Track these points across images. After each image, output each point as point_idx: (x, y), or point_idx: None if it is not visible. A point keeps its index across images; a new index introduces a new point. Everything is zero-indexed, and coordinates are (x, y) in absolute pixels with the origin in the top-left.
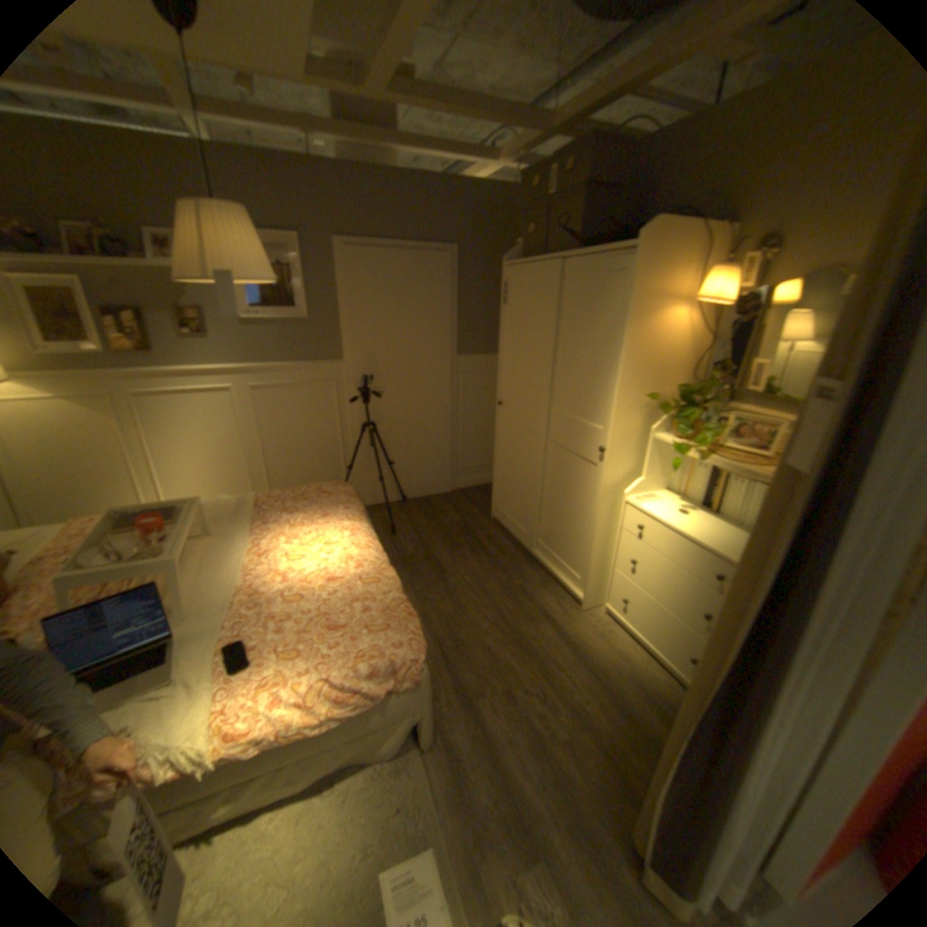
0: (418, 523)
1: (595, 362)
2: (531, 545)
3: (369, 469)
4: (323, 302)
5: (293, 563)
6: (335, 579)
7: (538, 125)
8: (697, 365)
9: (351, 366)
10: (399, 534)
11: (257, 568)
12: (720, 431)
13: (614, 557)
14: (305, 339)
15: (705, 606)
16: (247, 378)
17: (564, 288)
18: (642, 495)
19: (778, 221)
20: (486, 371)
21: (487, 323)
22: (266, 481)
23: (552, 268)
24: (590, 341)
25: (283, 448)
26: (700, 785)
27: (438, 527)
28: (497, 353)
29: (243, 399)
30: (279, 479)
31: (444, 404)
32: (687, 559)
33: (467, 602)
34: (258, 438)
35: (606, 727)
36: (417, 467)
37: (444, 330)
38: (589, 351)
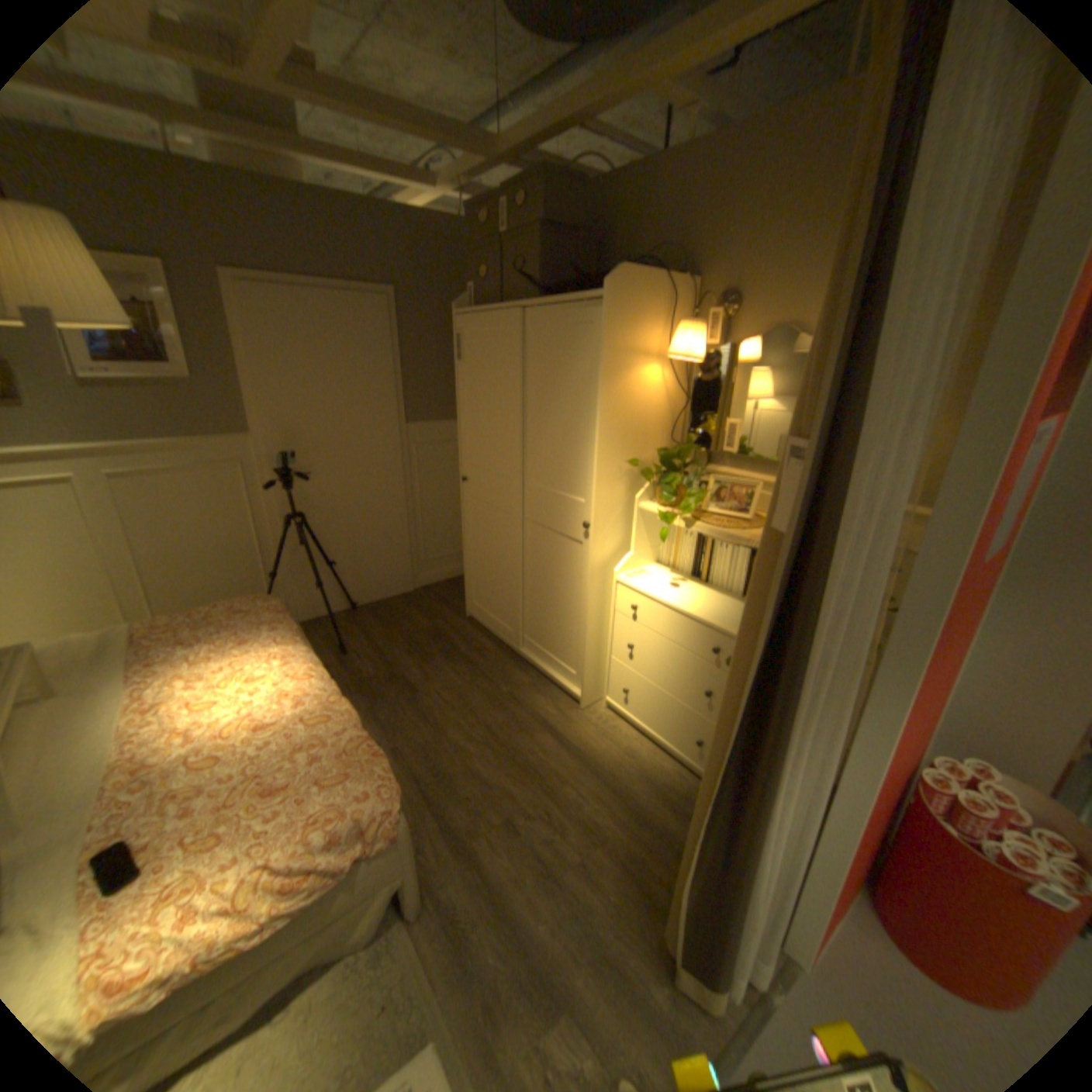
0: (373, 636)
1: (568, 427)
2: (516, 644)
3: (300, 574)
4: (210, 357)
5: (197, 717)
6: (264, 728)
7: (479, 151)
8: (673, 427)
9: (261, 441)
10: (349, 653)
11: (139, 732)
12: (702, 496)
13: (609, 644)
14: (186, 407)
15: (704, 683)
16: (96, 464)
17: (526, 342)
18: (631, 572)
19: (735, 277)
20: (443, 442)
21: (439, 383)
22: (144, 607)
23: (510, 318)
24: (561, 403)
25: (167, 559)
26: (719, 877)
27: (401, 637)
28: (454, 419)
29: (92, 495)
30: (164, 602)
31: (393, 484)
32: (683, 636)
33: (446, 724)
34: (125, 548)
35: (619, 836)
36: (366, 566)
37: (384, 393)
38: (561, 415)
